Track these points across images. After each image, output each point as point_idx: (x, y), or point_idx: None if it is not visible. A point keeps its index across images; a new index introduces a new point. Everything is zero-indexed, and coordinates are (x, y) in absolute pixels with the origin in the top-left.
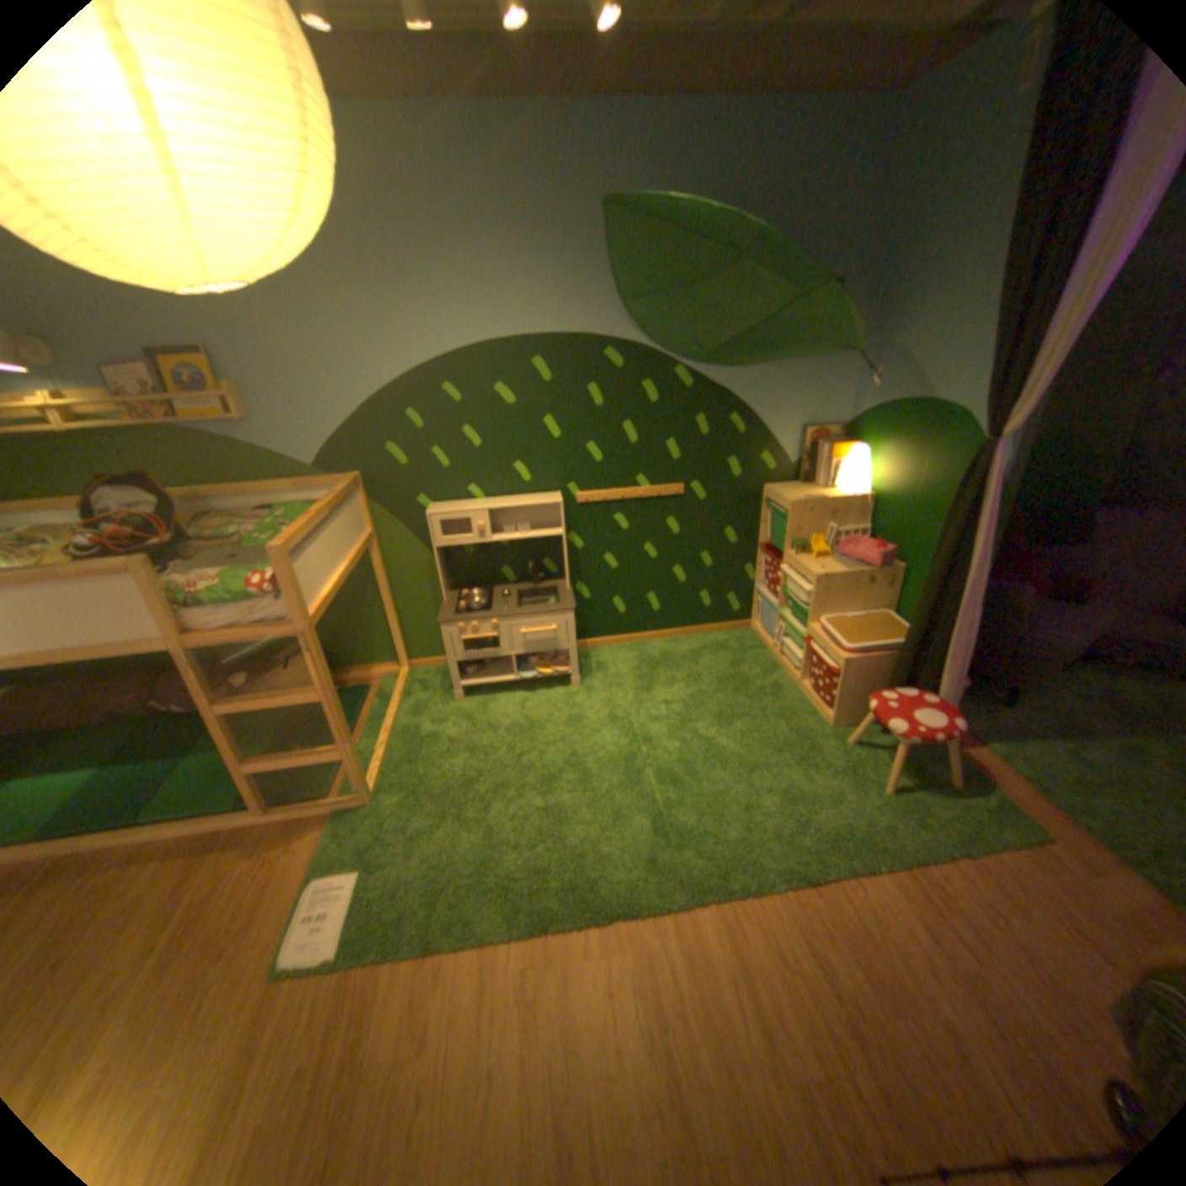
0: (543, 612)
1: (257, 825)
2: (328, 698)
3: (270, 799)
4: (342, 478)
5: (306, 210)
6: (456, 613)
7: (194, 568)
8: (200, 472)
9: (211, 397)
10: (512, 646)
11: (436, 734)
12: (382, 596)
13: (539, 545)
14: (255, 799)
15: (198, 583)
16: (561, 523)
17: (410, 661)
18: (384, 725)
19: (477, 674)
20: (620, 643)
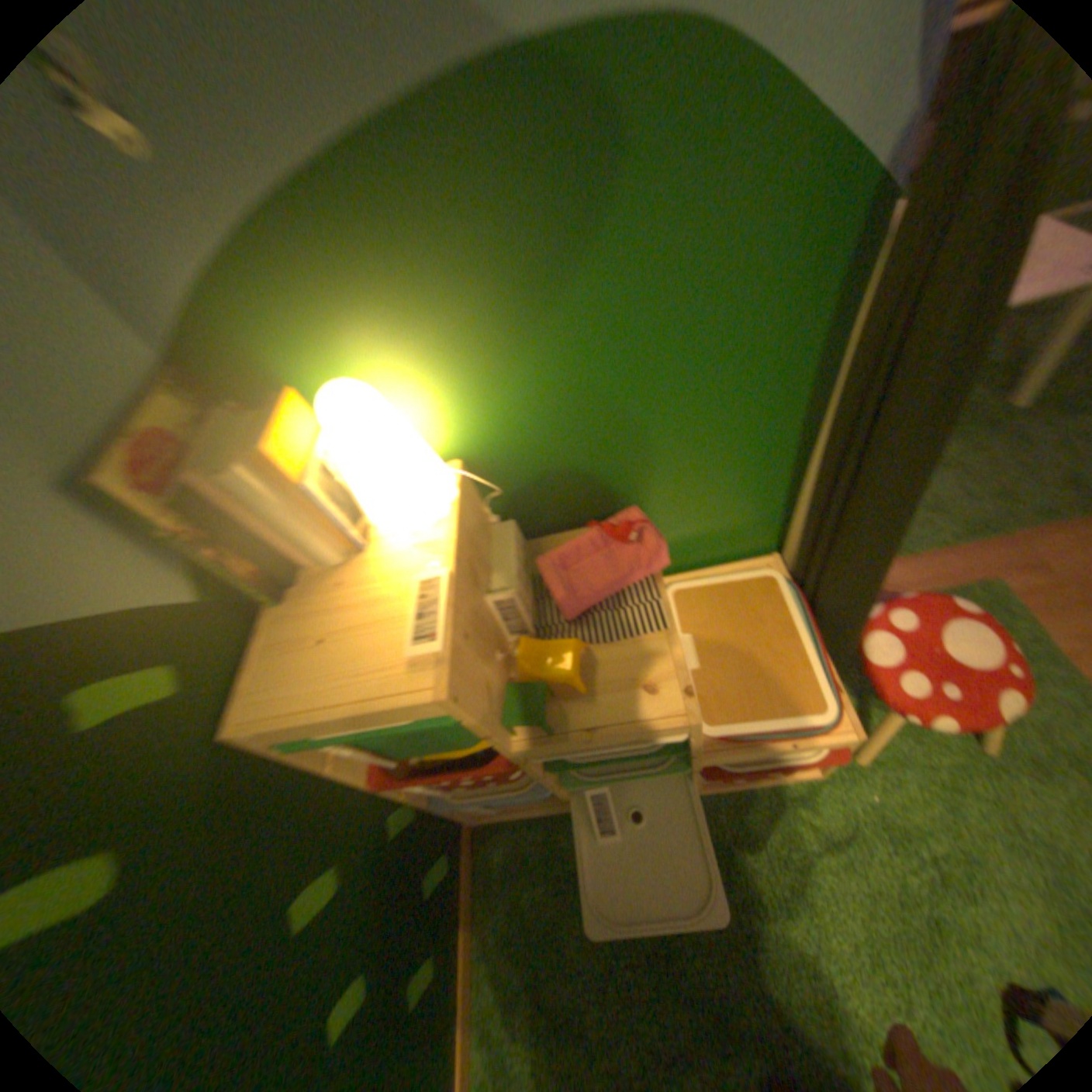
0: None
1: None
2: None
3: None
4: None
5: None
6: None
7: None
8: None
9: None
10: None
11: None
12: None
13: None
14: None
15: None
16: None
17: None
18: None
19: None
20: None
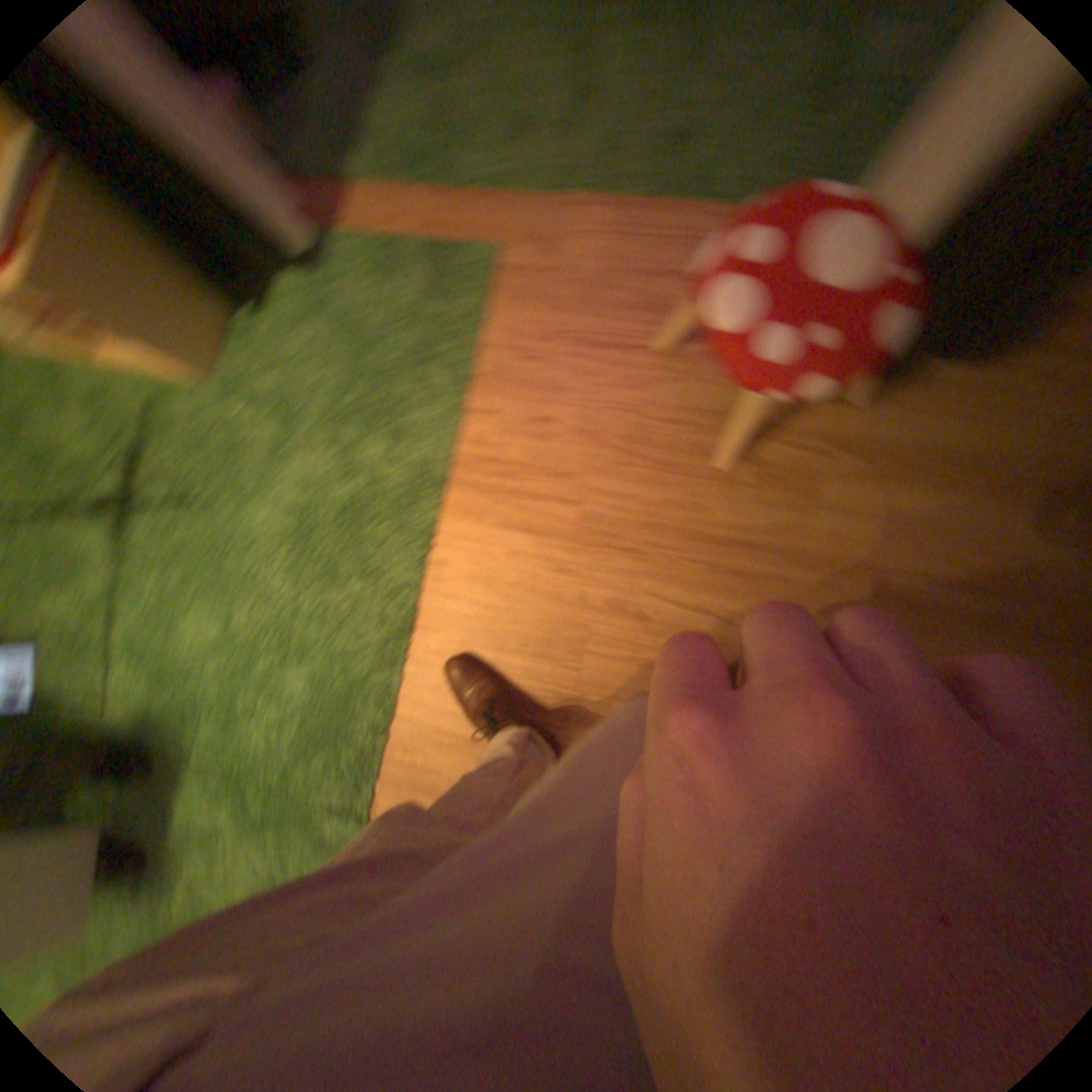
0: None
1: None
2: None
3: None
4: None
5: None
6: None
7: None
8: None
9: None
10: None
11: None
12: None
13: None
14: None
15: None
16: None
17: None
18: None
19: None
20: None
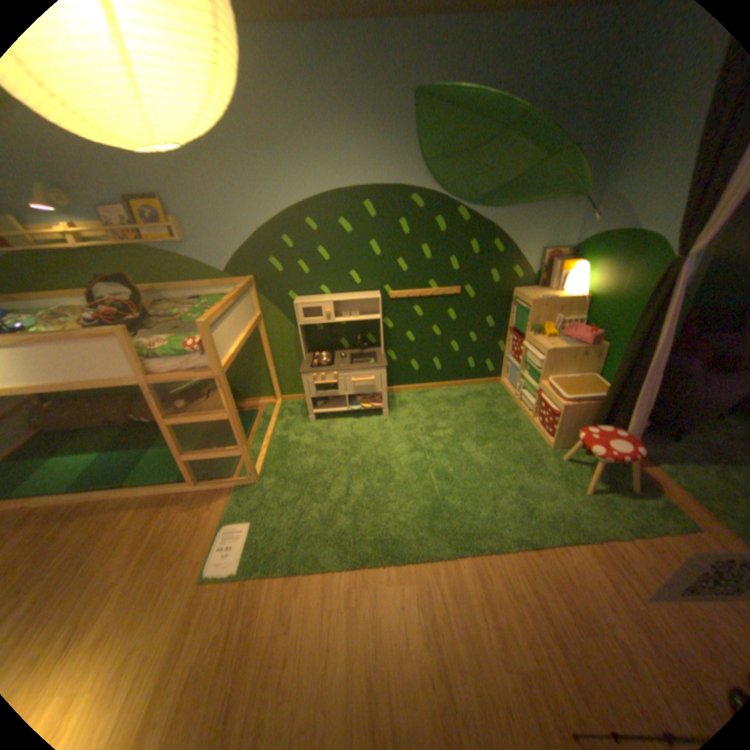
0: (366, 368)
1: (190, 492)
2: (232, 417)
3: (198, 476)
4: (241, 279)
5: (219, 91)
6: (311, 367)
7: (152, 334)
8: (155, 274)
9: (161, 226)
10: (345, 389)
11: (298, 442)
12: (265, 355)
13: (364, 325)
14: (189, 476)
15: (154, 343)
16: (379, 311)
17: (282, 396)
18: (266, 435)
19: (323, 406)
20: (414, 389)
